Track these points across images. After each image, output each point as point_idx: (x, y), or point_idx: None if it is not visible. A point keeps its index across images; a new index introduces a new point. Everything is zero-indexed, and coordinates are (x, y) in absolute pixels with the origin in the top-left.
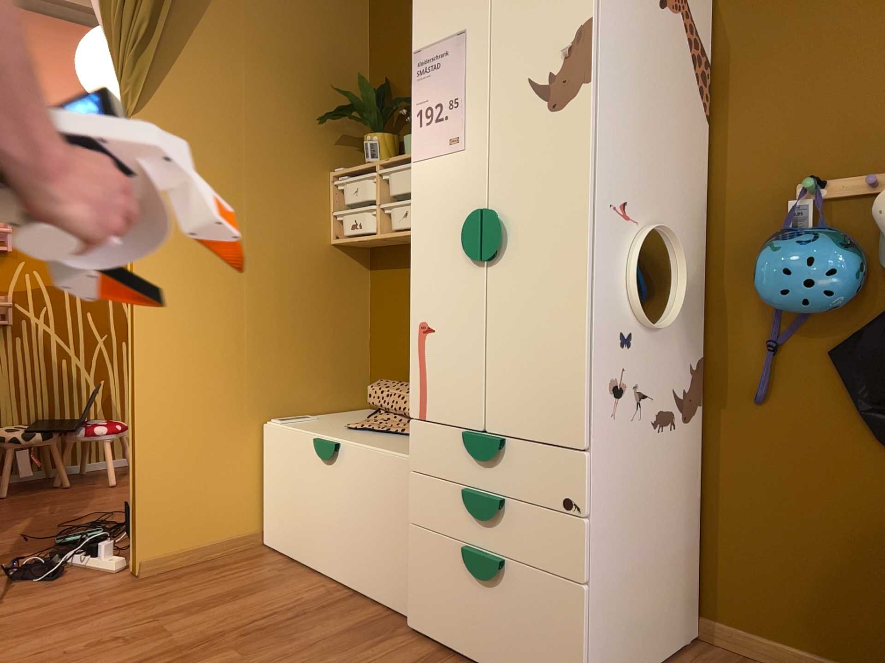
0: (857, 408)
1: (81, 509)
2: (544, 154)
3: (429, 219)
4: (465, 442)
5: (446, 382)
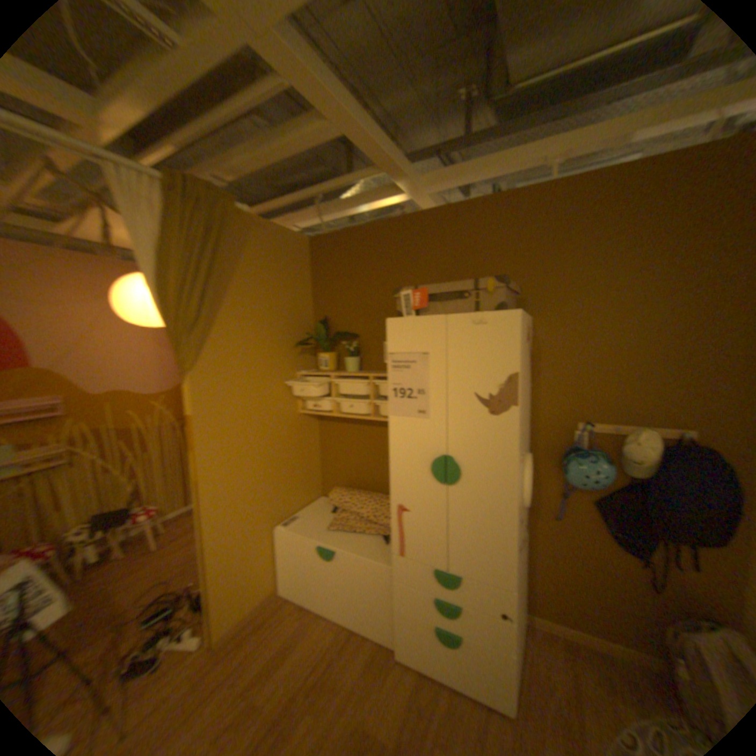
0: (609, 531)
1: (140, 584)
2: (486, 437)
3: (403, 450)
4: (434, 575)
5: (418, 541)
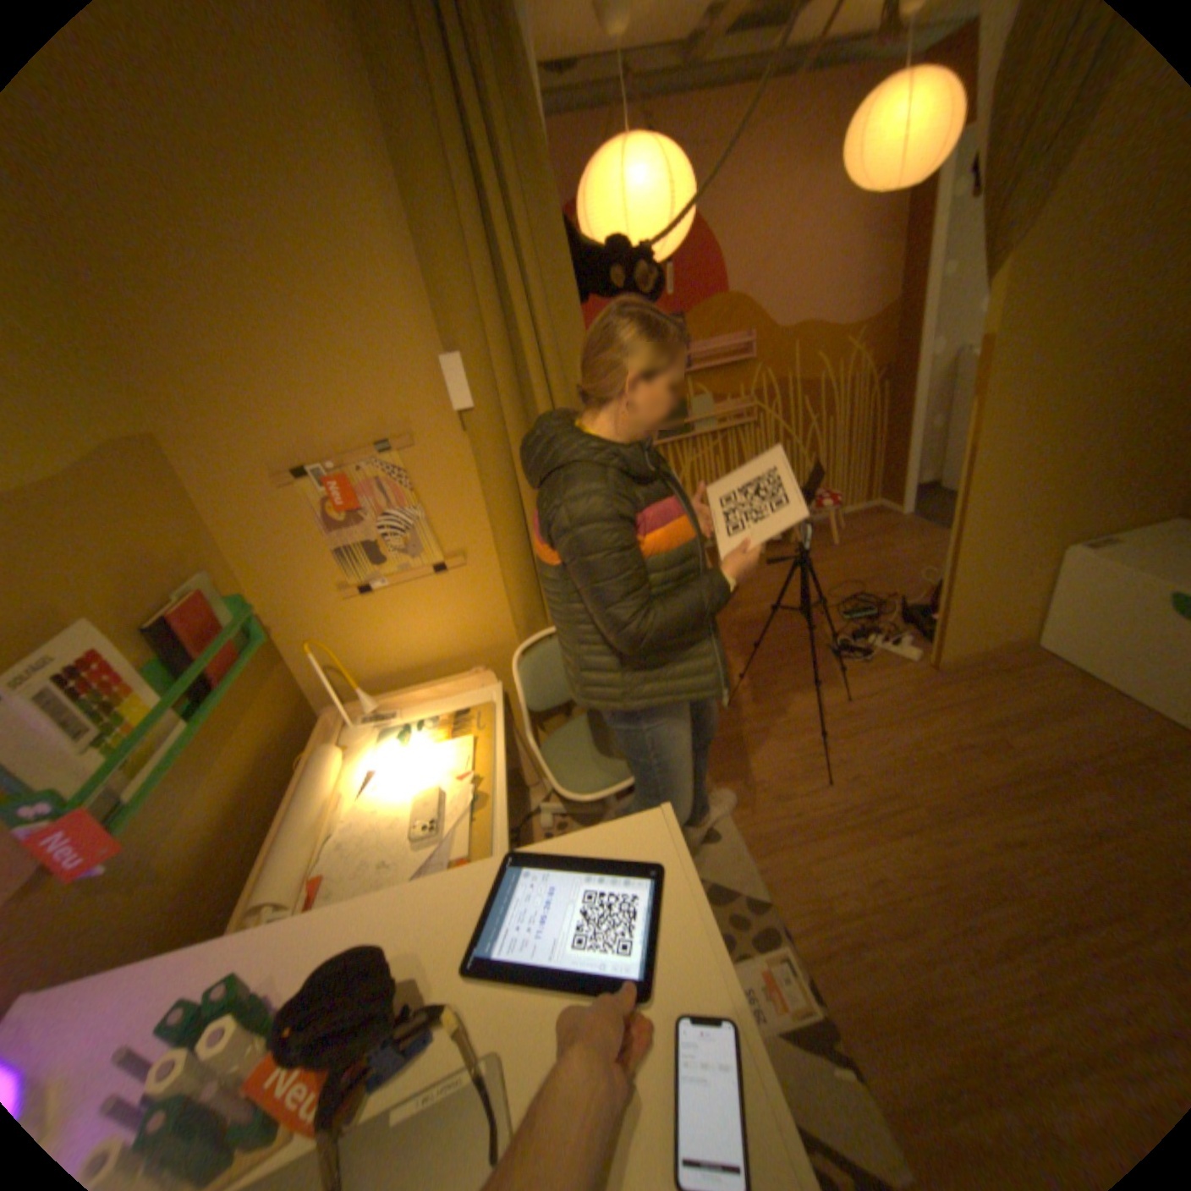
0: None
1: (831, 575)
2: None
3: None
4: None
5: None
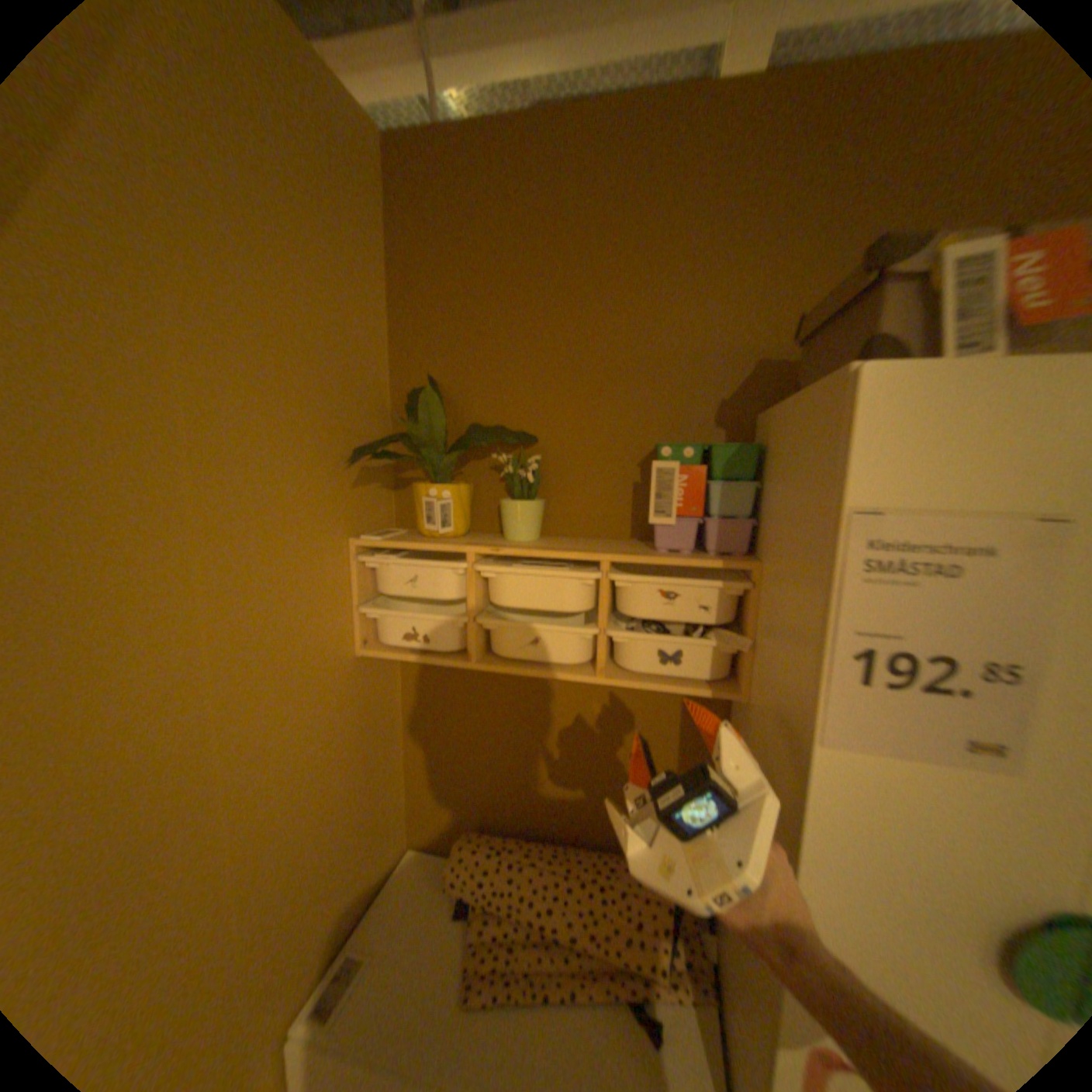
0: None
1: None
2: None
3: (872, 874)
4: None
5: None
